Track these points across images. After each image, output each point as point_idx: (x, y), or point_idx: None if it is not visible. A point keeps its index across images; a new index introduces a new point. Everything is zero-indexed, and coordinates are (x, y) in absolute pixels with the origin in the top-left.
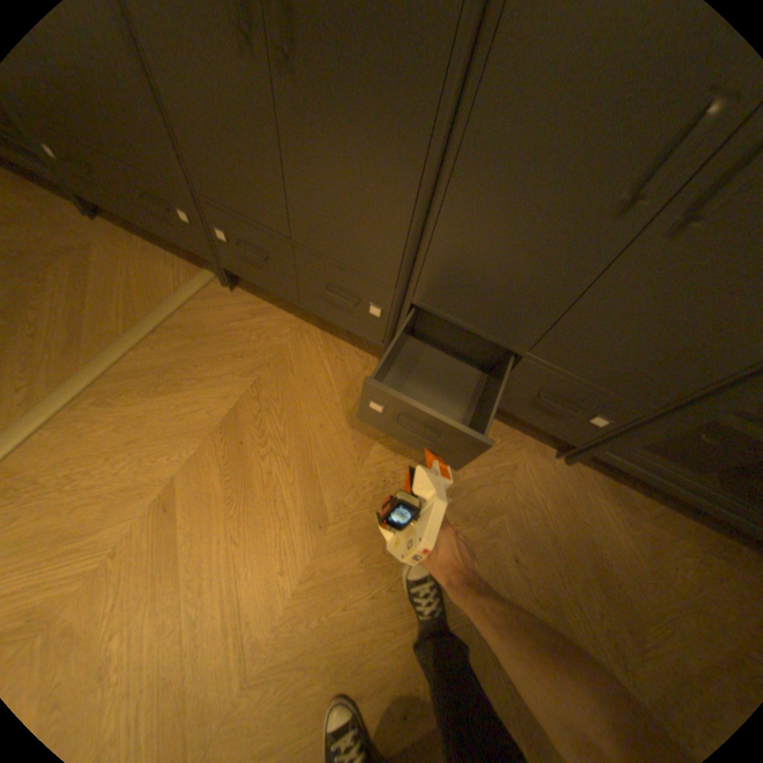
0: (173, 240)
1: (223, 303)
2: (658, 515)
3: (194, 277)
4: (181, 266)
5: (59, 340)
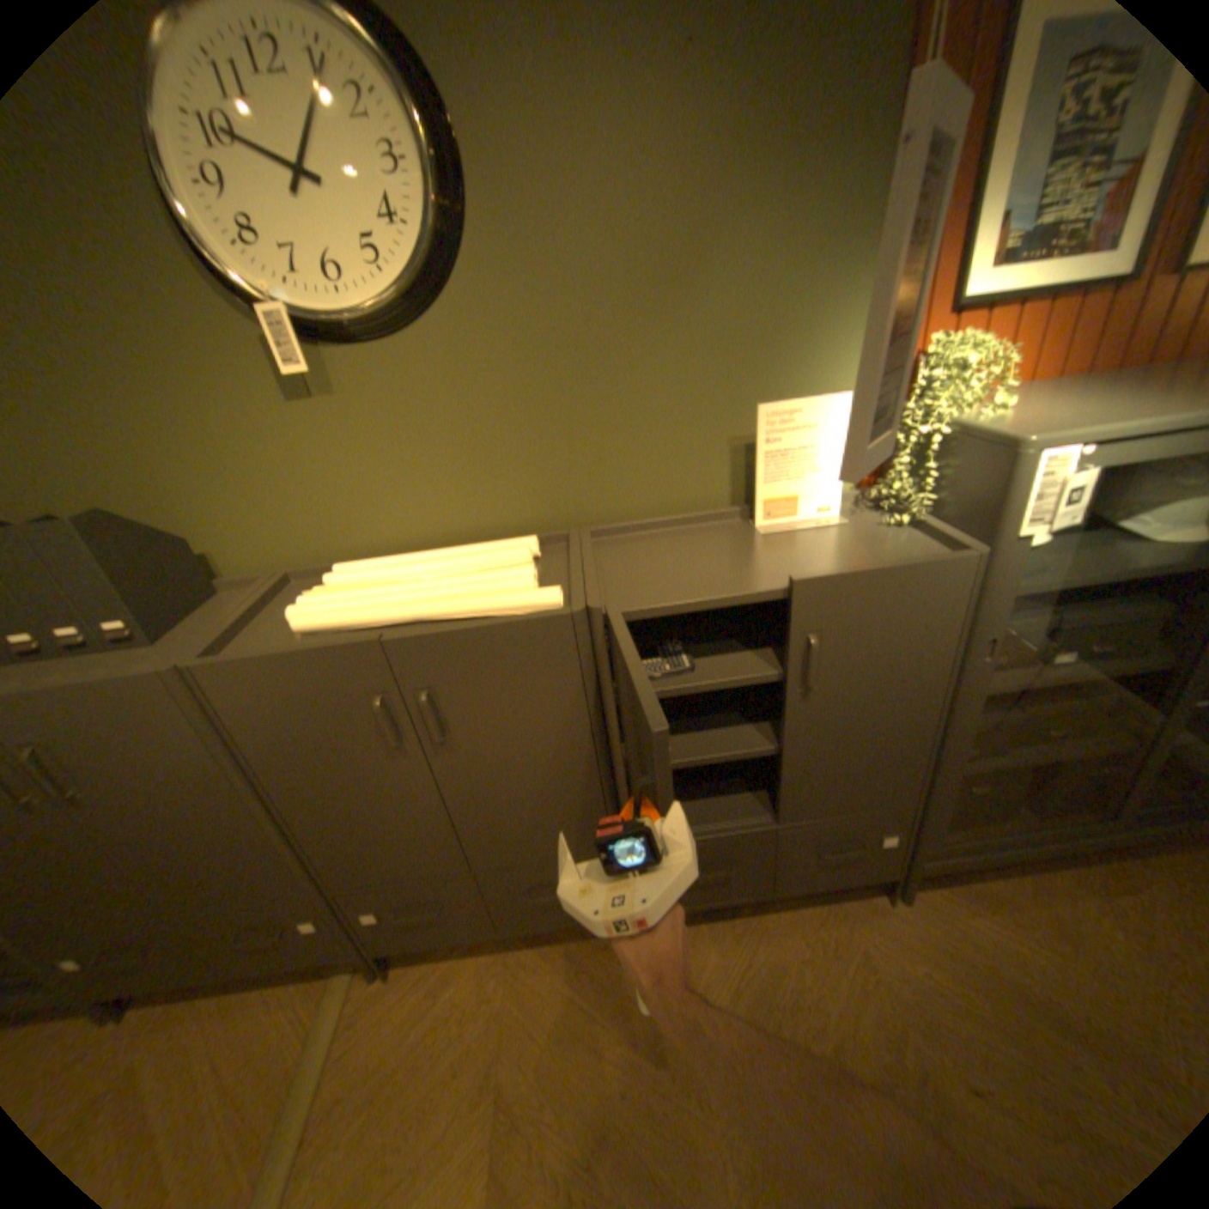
0: (283, 968)
1: (381, 1010)
2: (1032, 895)
3: (319, 1001)
4: (291, 998)
5: None
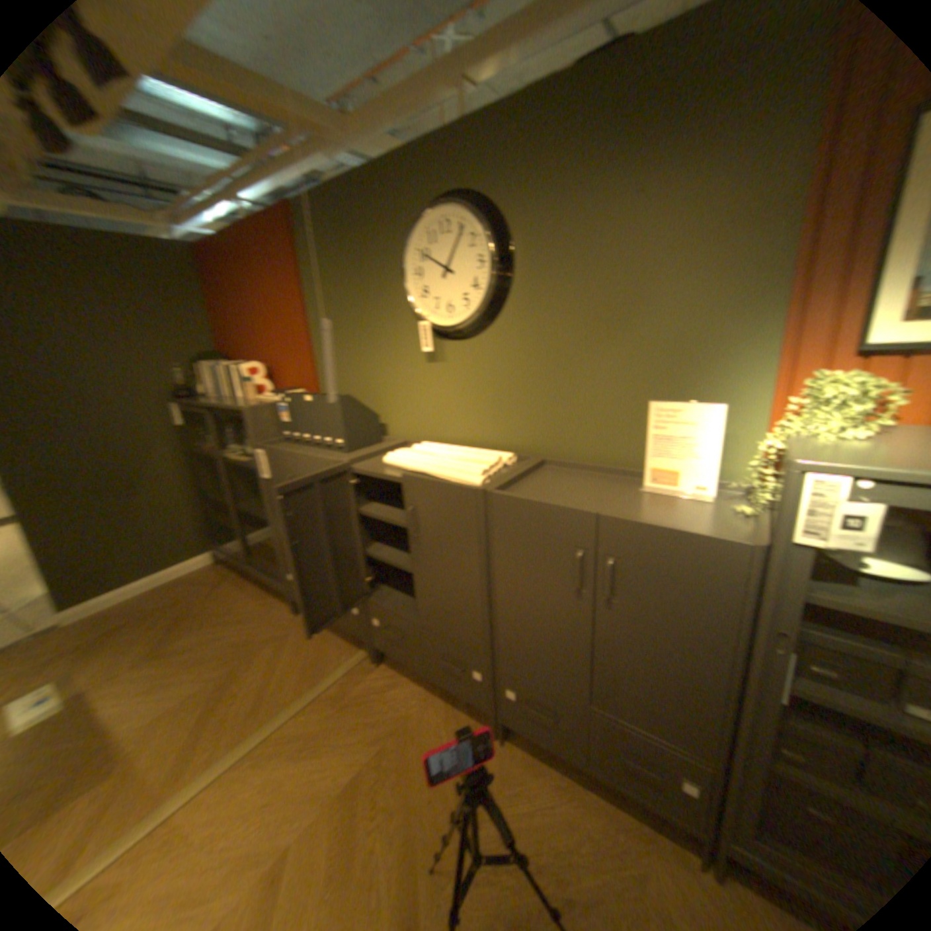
0: (344, 627)
1: (368, 677)
2: None
3: (351, 656)
4: (344, 648)
5: (244, 709)
